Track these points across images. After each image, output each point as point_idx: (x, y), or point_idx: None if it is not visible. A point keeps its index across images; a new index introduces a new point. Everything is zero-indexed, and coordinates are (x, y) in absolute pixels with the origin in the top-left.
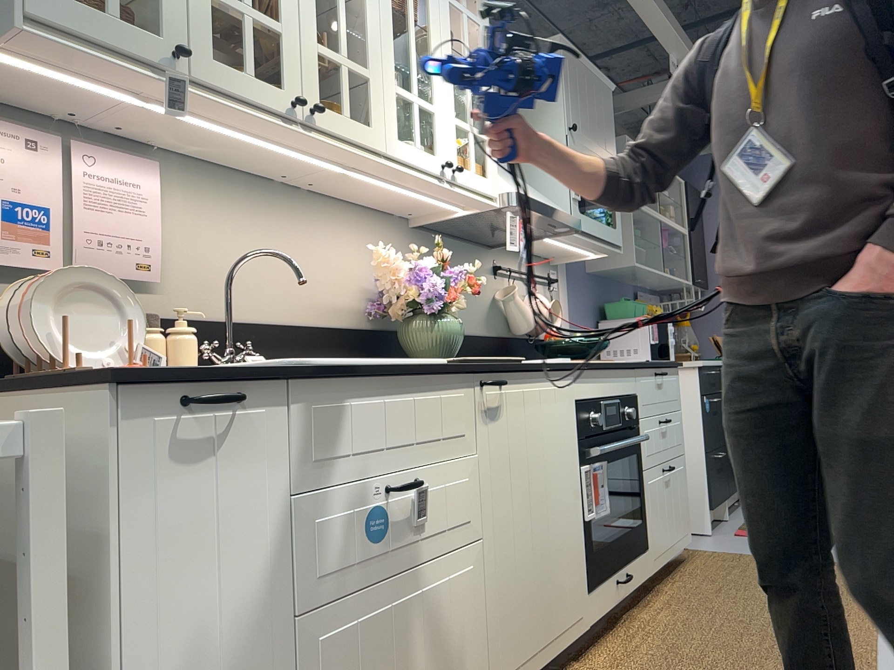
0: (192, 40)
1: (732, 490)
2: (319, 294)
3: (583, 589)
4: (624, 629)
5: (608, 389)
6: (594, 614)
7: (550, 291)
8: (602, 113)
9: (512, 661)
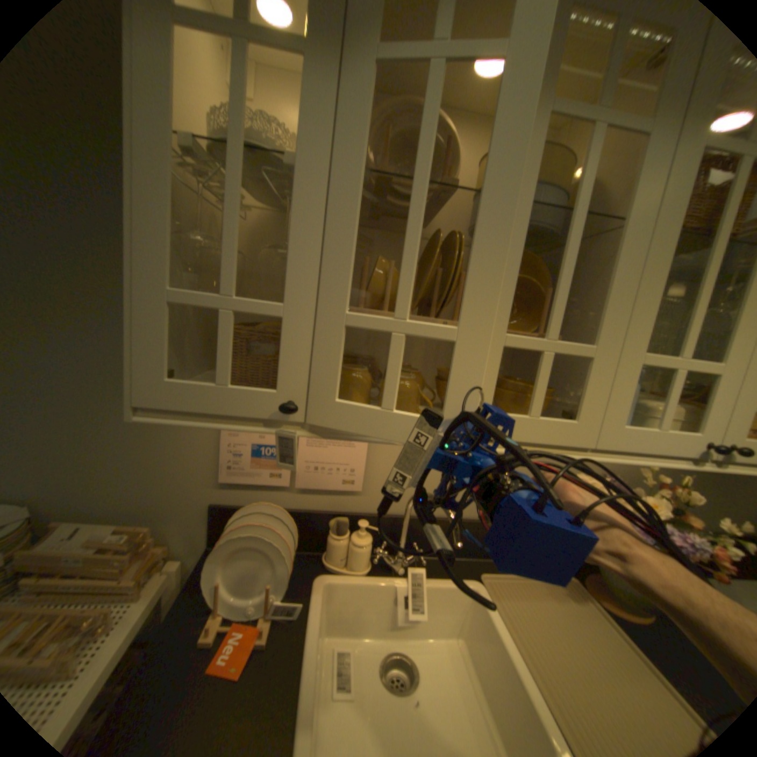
0: (314, 382)
1: None
2: None
3: None
4: None
5: None
6: None
7: None
8: None
9: None
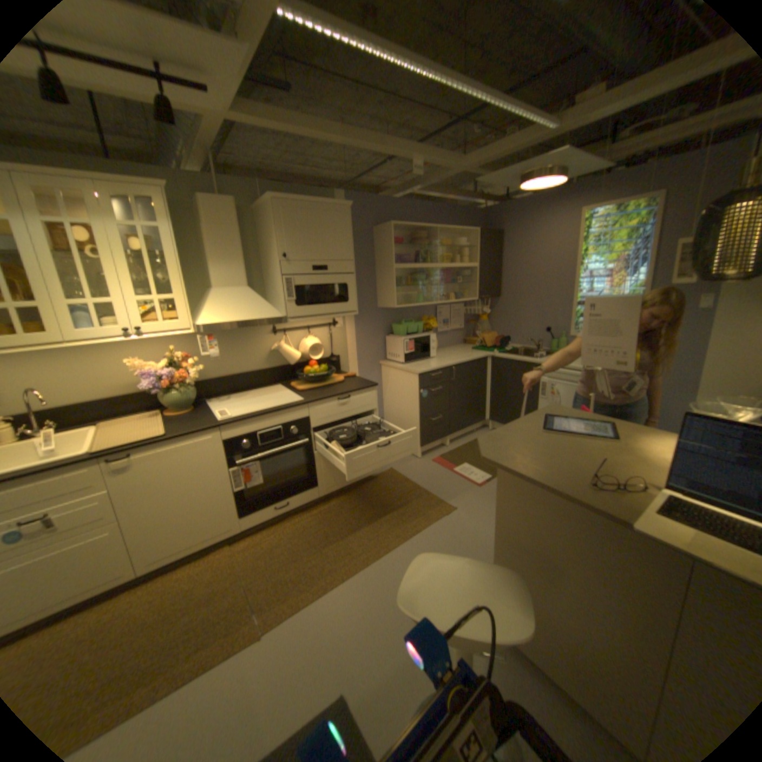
0: None
1: (453, 433)
2: (115, 382)
3: (232, 520)
4: (278, 528)
5: (266, 426)
6: (246, 528)
7: (332, 331)
8: (330, 230)
9: (154, 560)
